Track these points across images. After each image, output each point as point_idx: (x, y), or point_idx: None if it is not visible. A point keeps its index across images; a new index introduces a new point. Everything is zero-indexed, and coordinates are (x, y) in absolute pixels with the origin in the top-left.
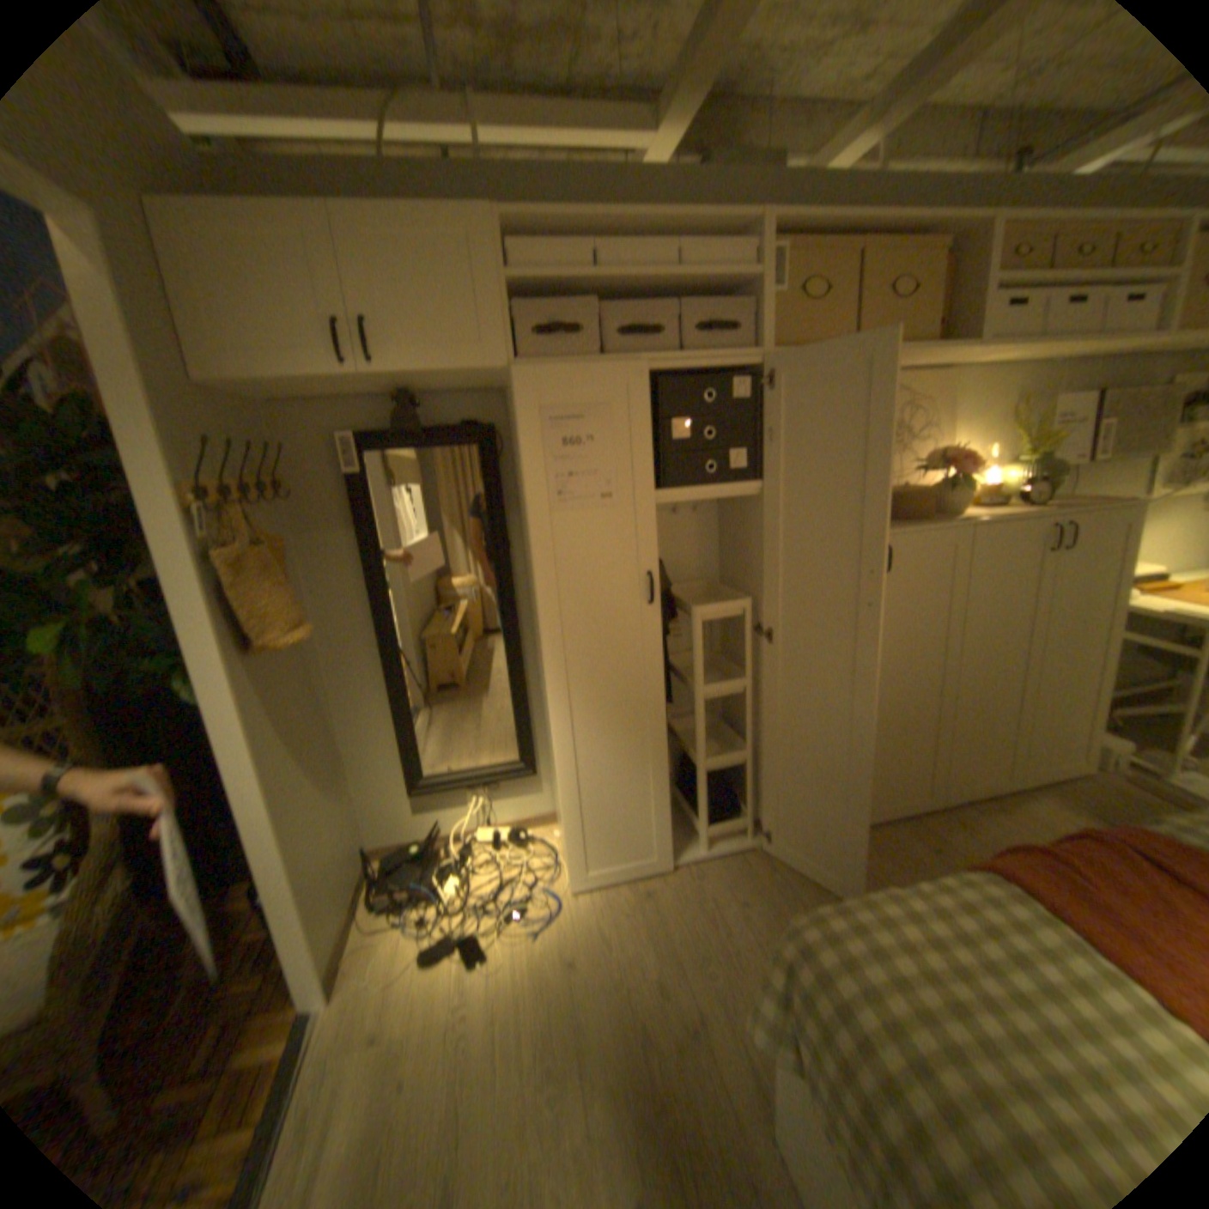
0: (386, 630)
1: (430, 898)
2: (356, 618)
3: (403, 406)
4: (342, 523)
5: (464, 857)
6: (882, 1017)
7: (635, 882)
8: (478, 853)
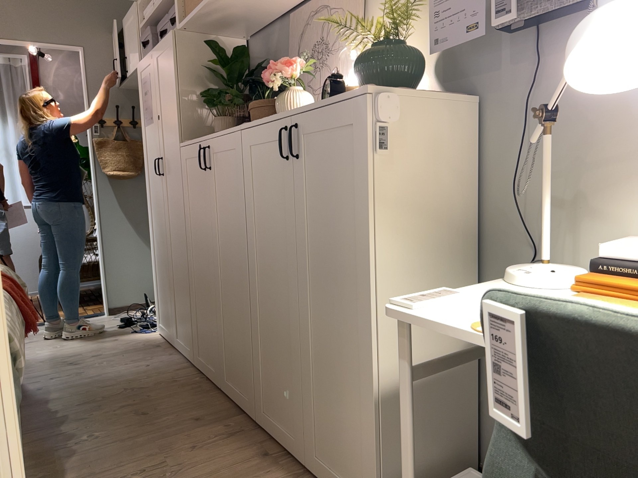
0: None
1: (152, 309)
2: None
3: None
4: None
5: None
6: None
7: (168, 342)
8: None
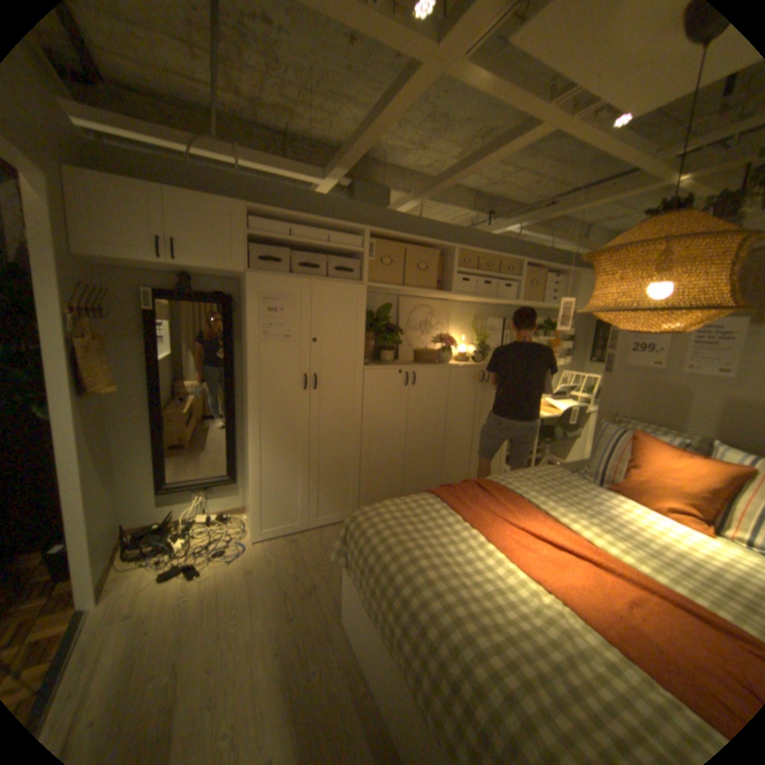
0: (155, 395)
1: (165, 548)
2: (136, 387)
3: (183, 279)
4: (136, 334)
5: (186, 530)
6: (374, 530)
7: (287, 535)
8: (195, 527)
